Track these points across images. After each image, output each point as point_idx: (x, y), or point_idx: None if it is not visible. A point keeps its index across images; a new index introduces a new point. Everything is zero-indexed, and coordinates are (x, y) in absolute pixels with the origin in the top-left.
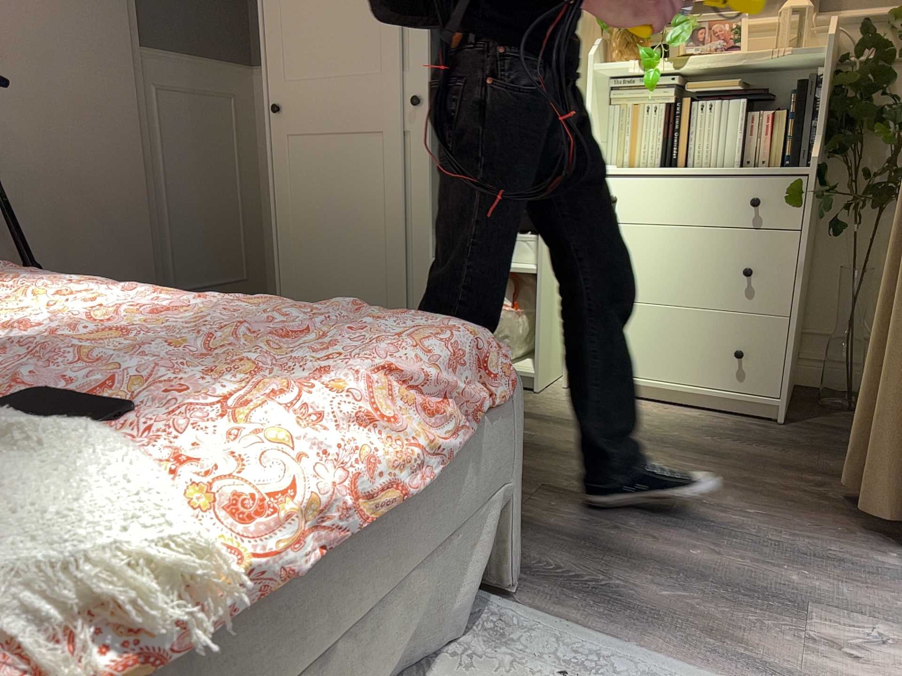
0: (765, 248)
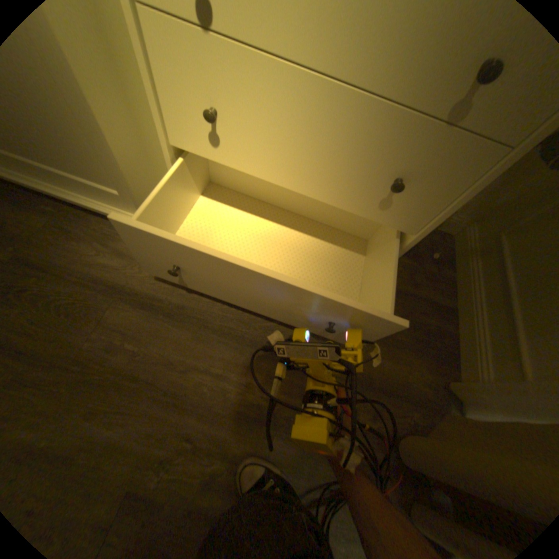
0: (443, 155)
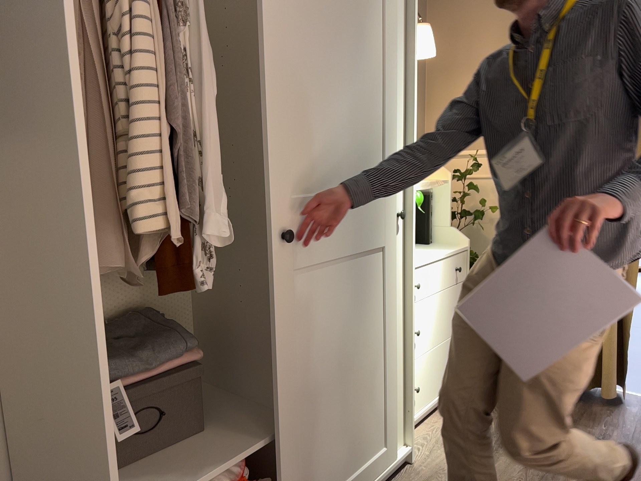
0: (460, 293)
